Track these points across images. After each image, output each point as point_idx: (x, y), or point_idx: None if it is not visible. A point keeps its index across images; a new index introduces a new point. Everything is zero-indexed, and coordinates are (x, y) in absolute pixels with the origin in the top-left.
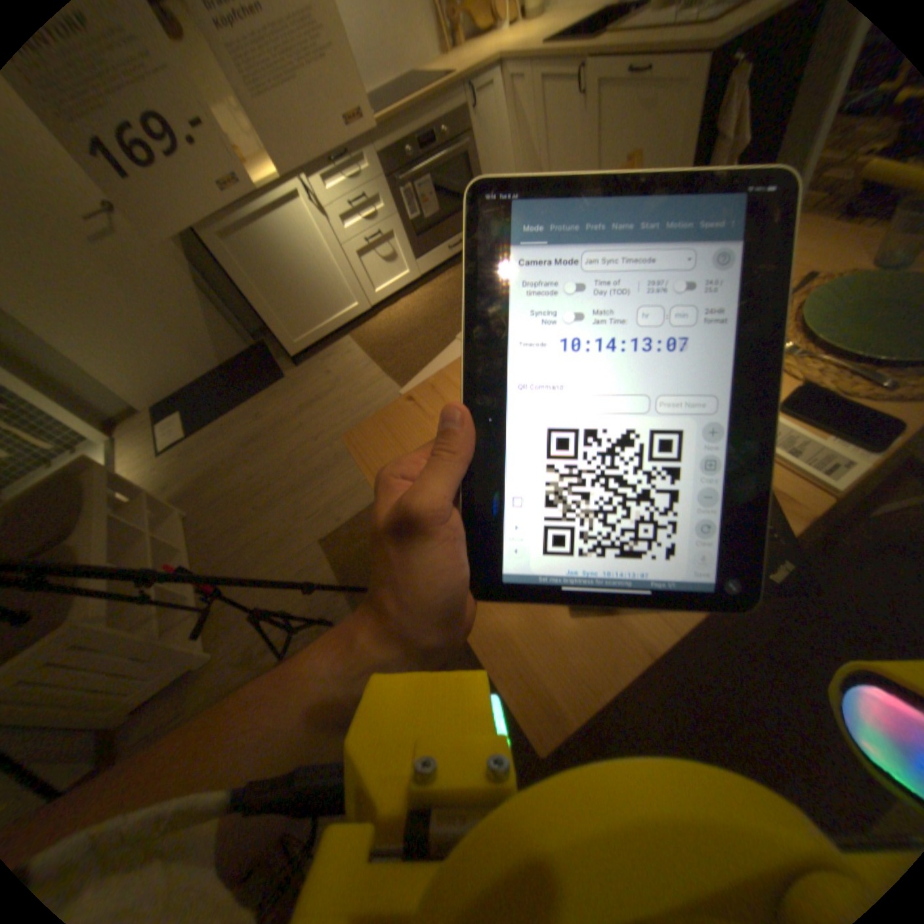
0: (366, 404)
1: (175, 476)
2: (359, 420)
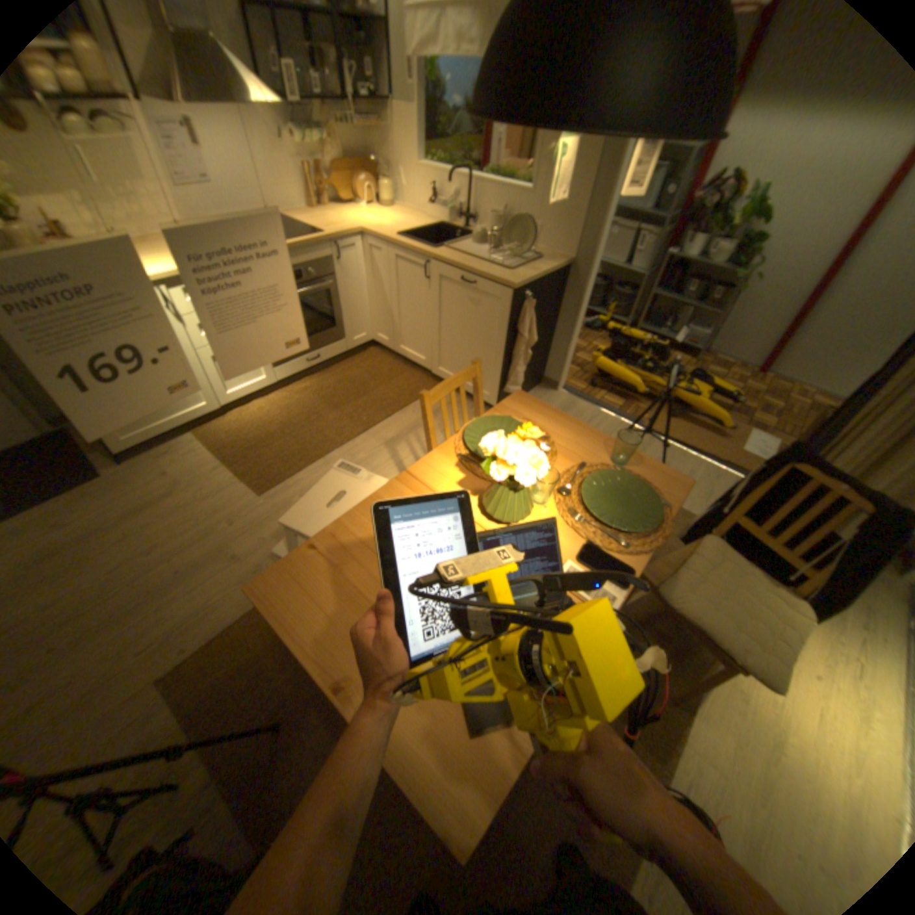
0: (219, 514)
1: None
2: (209, 532)
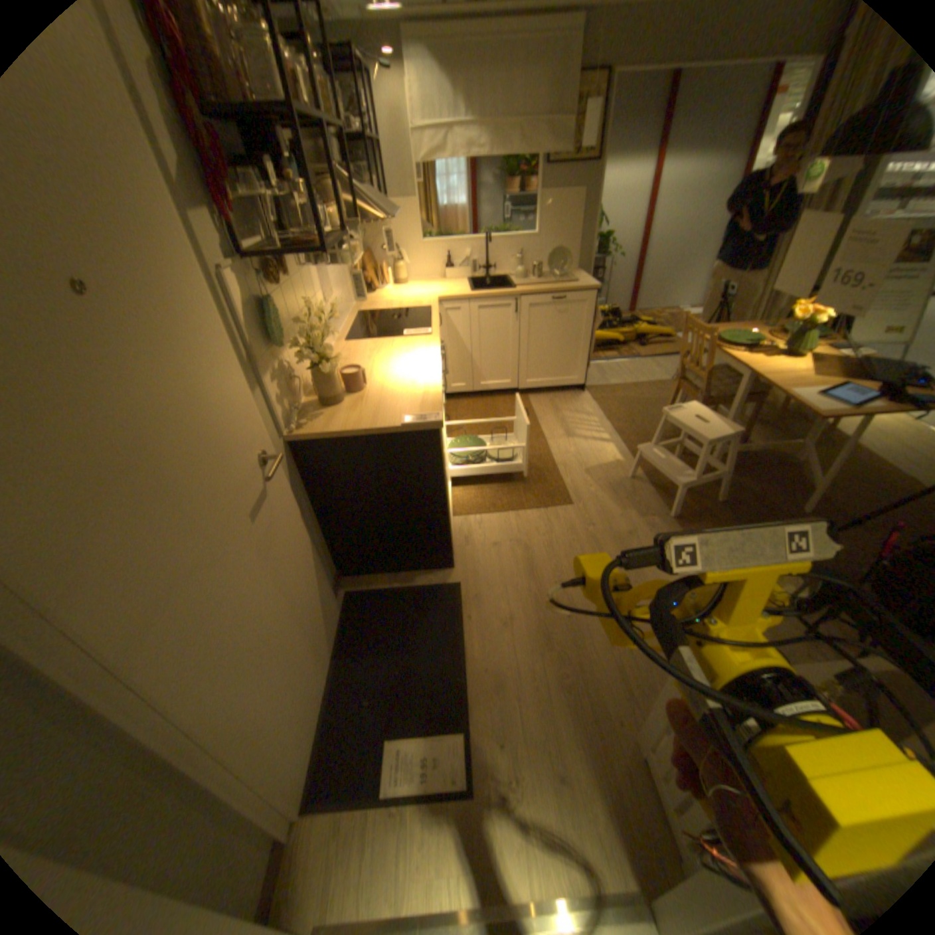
0: (576, 530)
1: (556, 754)
2: (593, 539)
